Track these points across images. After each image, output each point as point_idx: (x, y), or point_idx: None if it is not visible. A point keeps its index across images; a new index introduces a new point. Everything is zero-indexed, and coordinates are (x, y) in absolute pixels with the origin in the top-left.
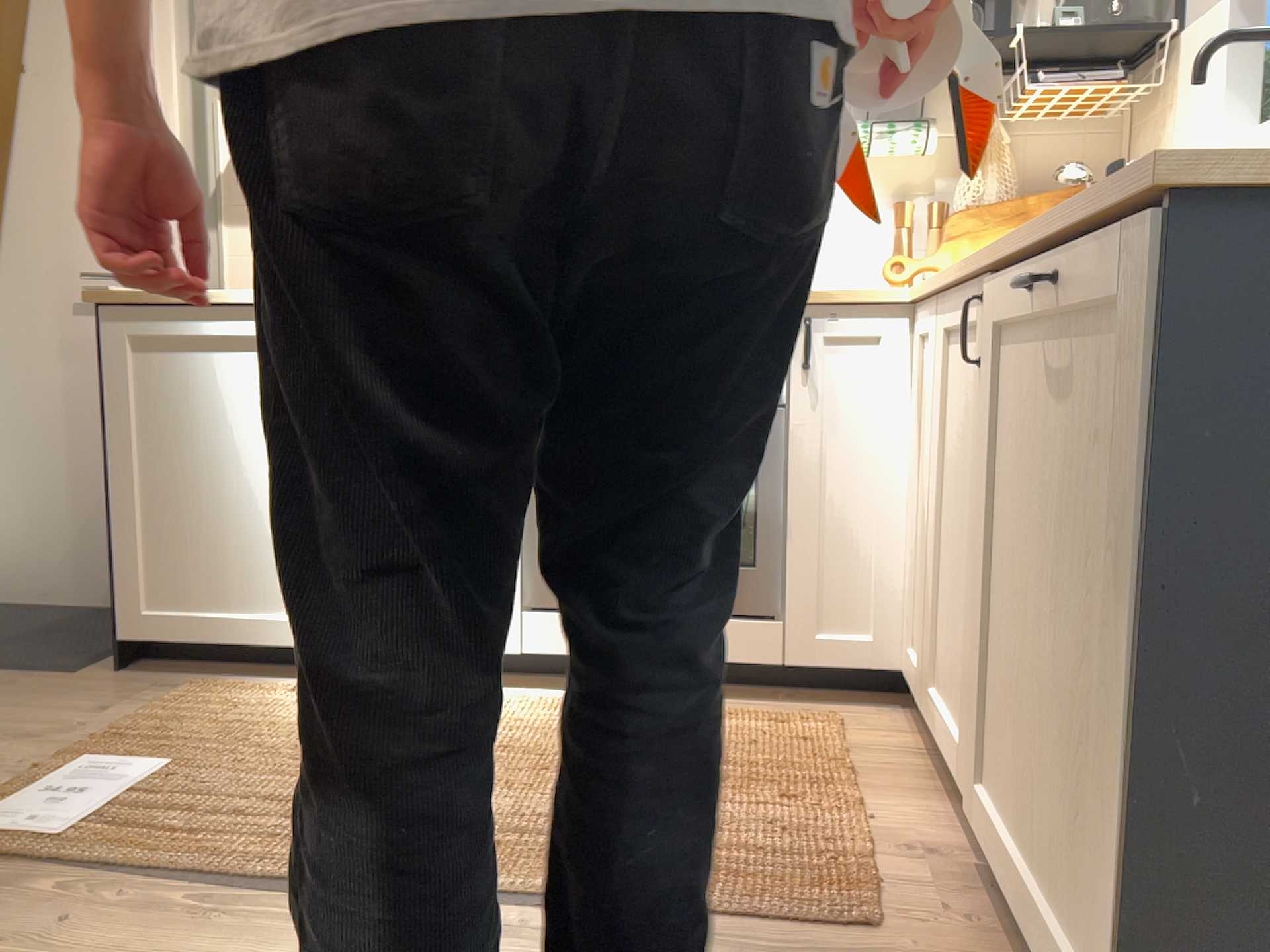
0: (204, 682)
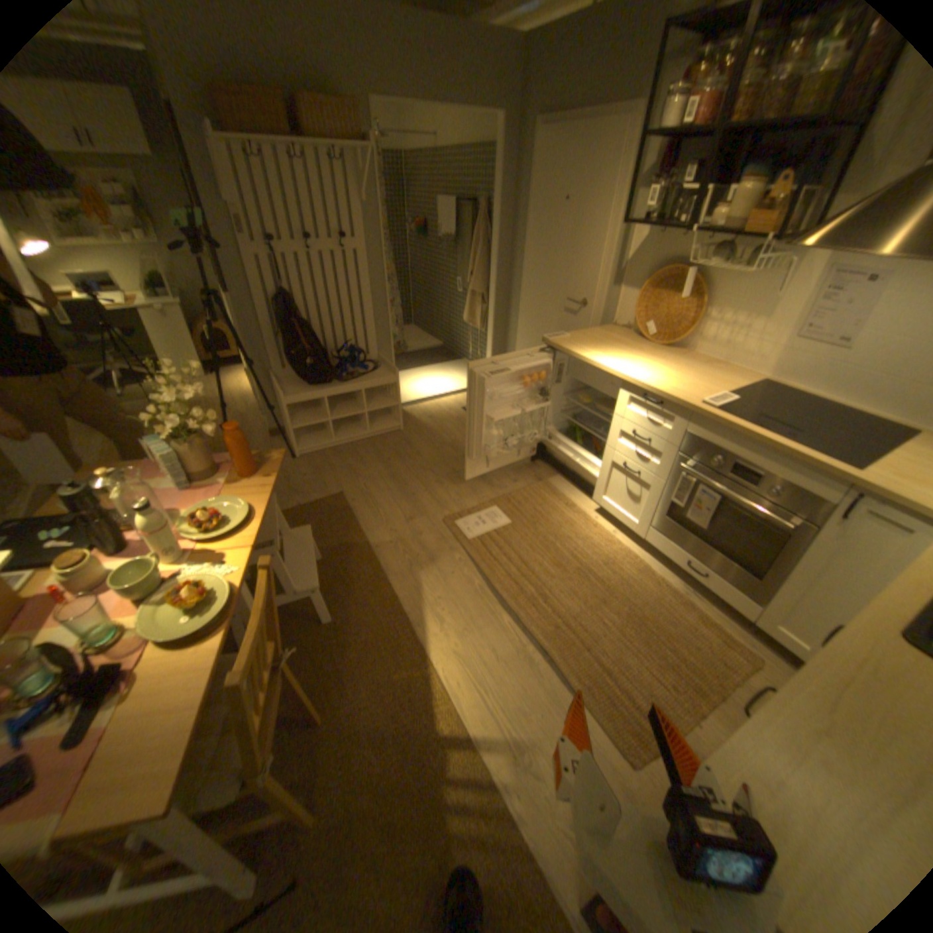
0: (547, 481)
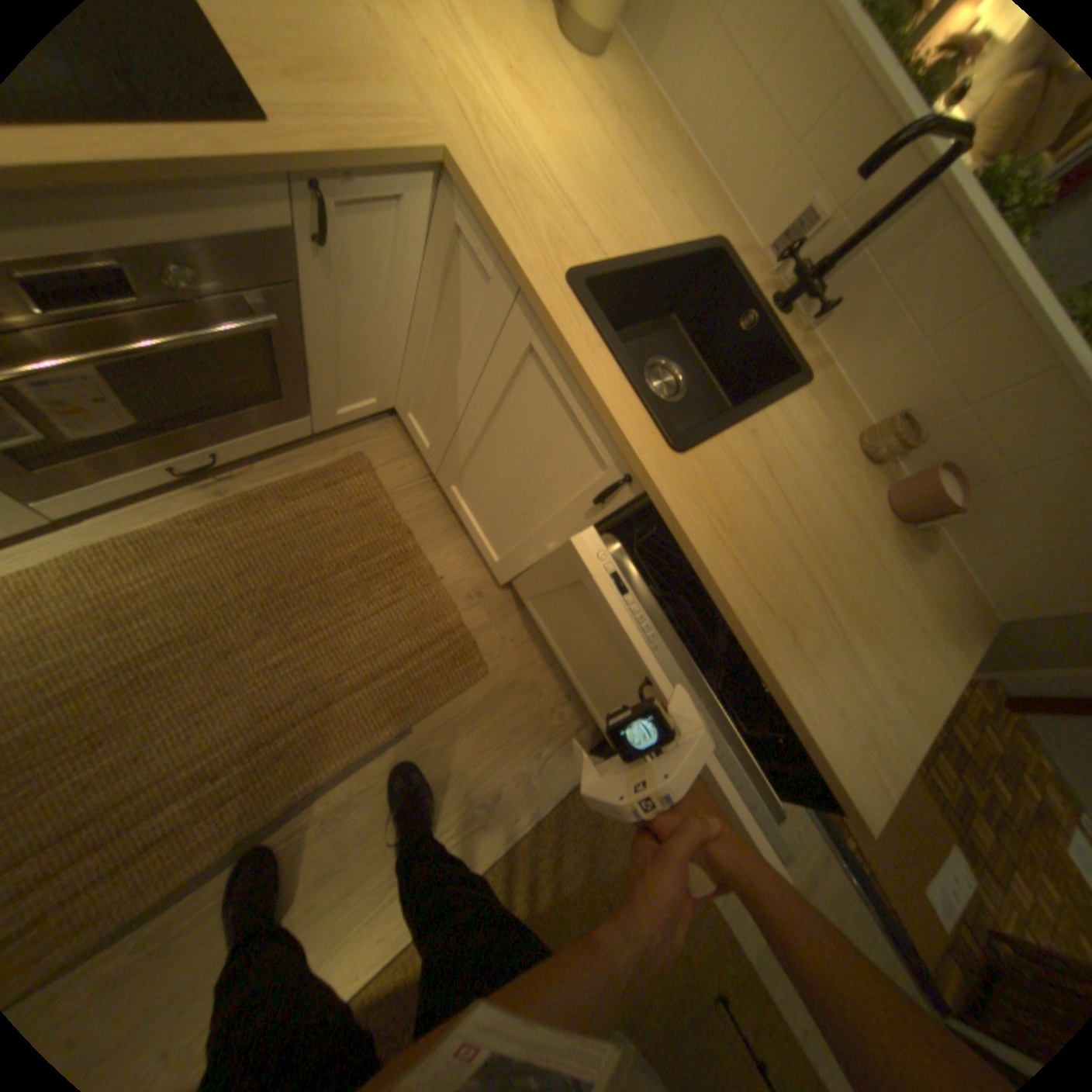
0: None
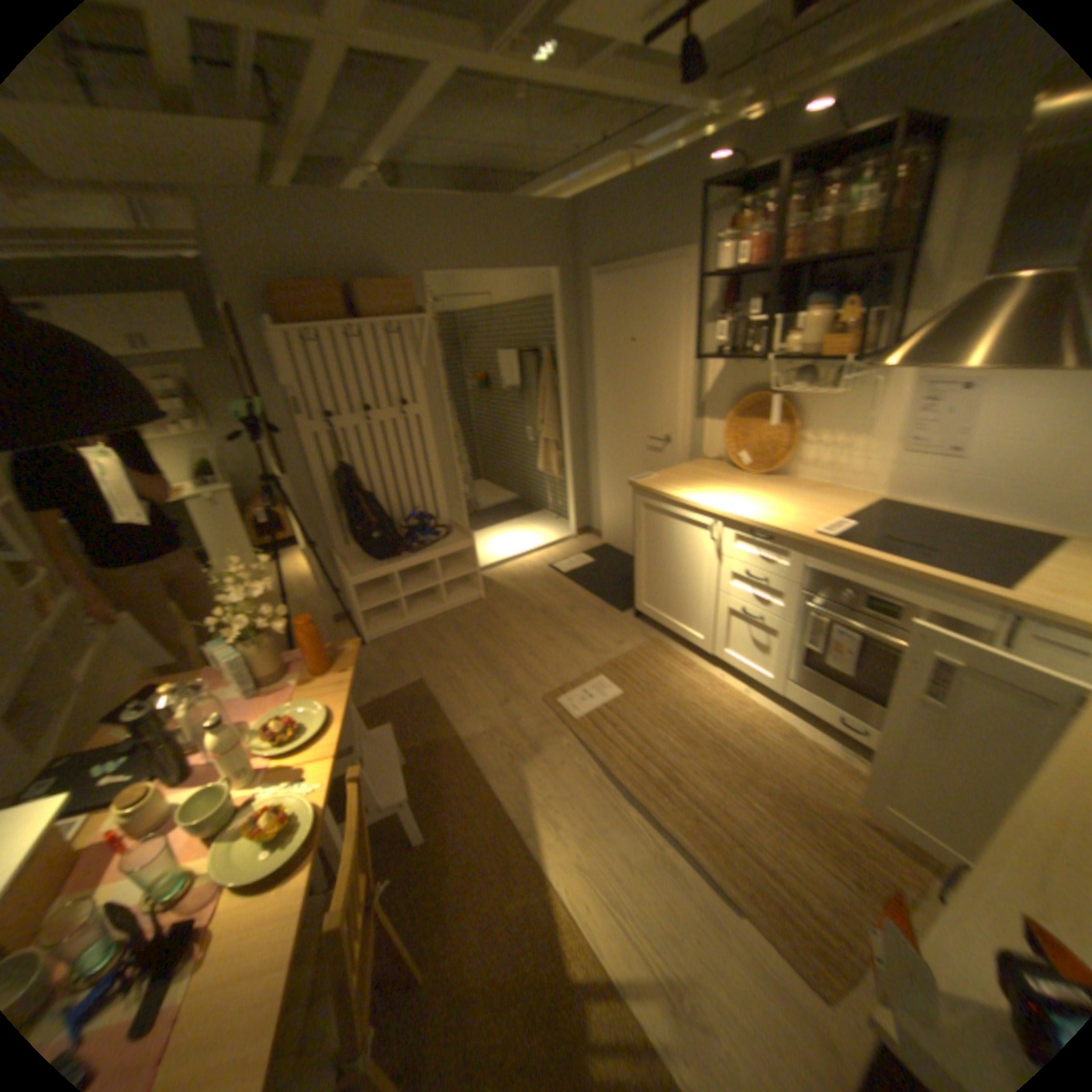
0: (660, 638)
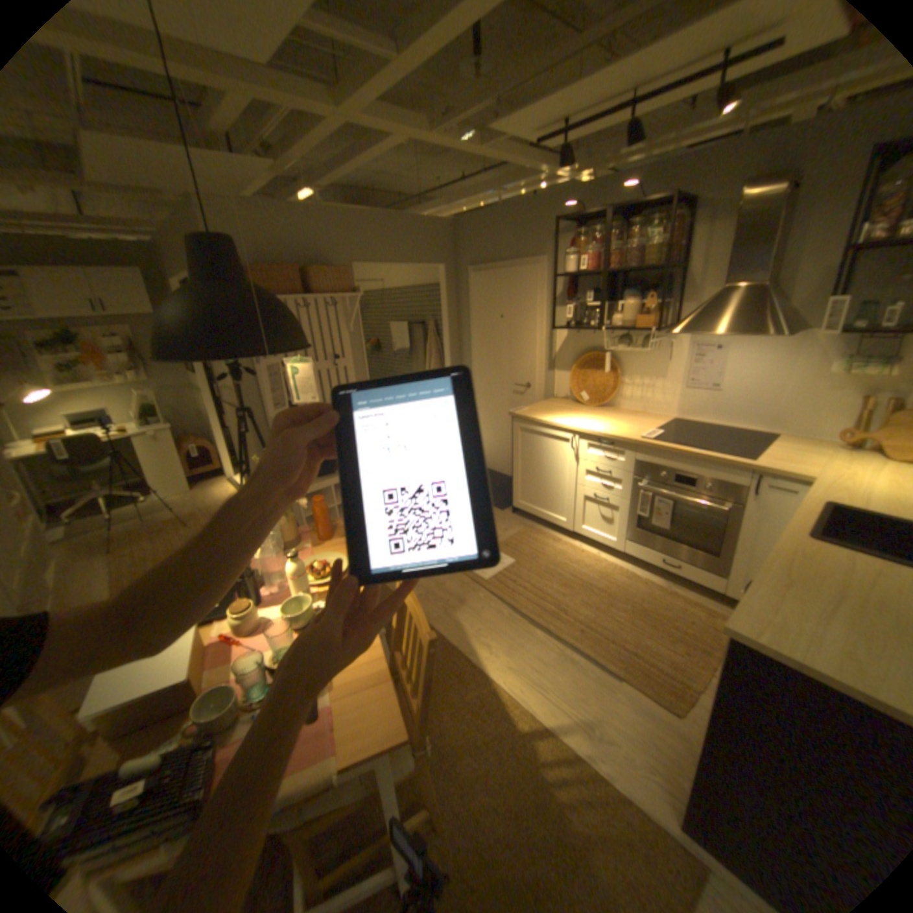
0: (532, 525)
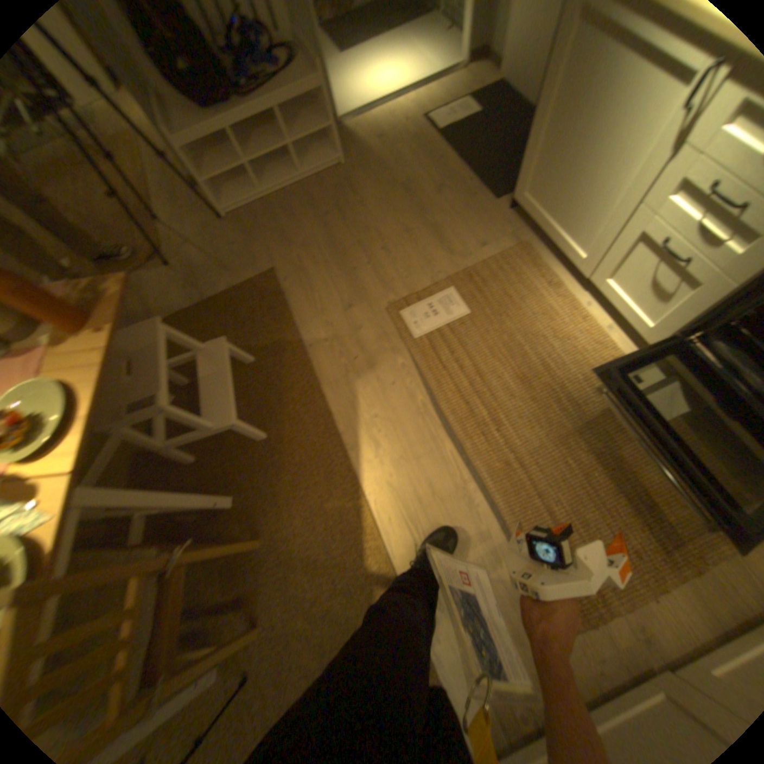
0: (529, 243)
